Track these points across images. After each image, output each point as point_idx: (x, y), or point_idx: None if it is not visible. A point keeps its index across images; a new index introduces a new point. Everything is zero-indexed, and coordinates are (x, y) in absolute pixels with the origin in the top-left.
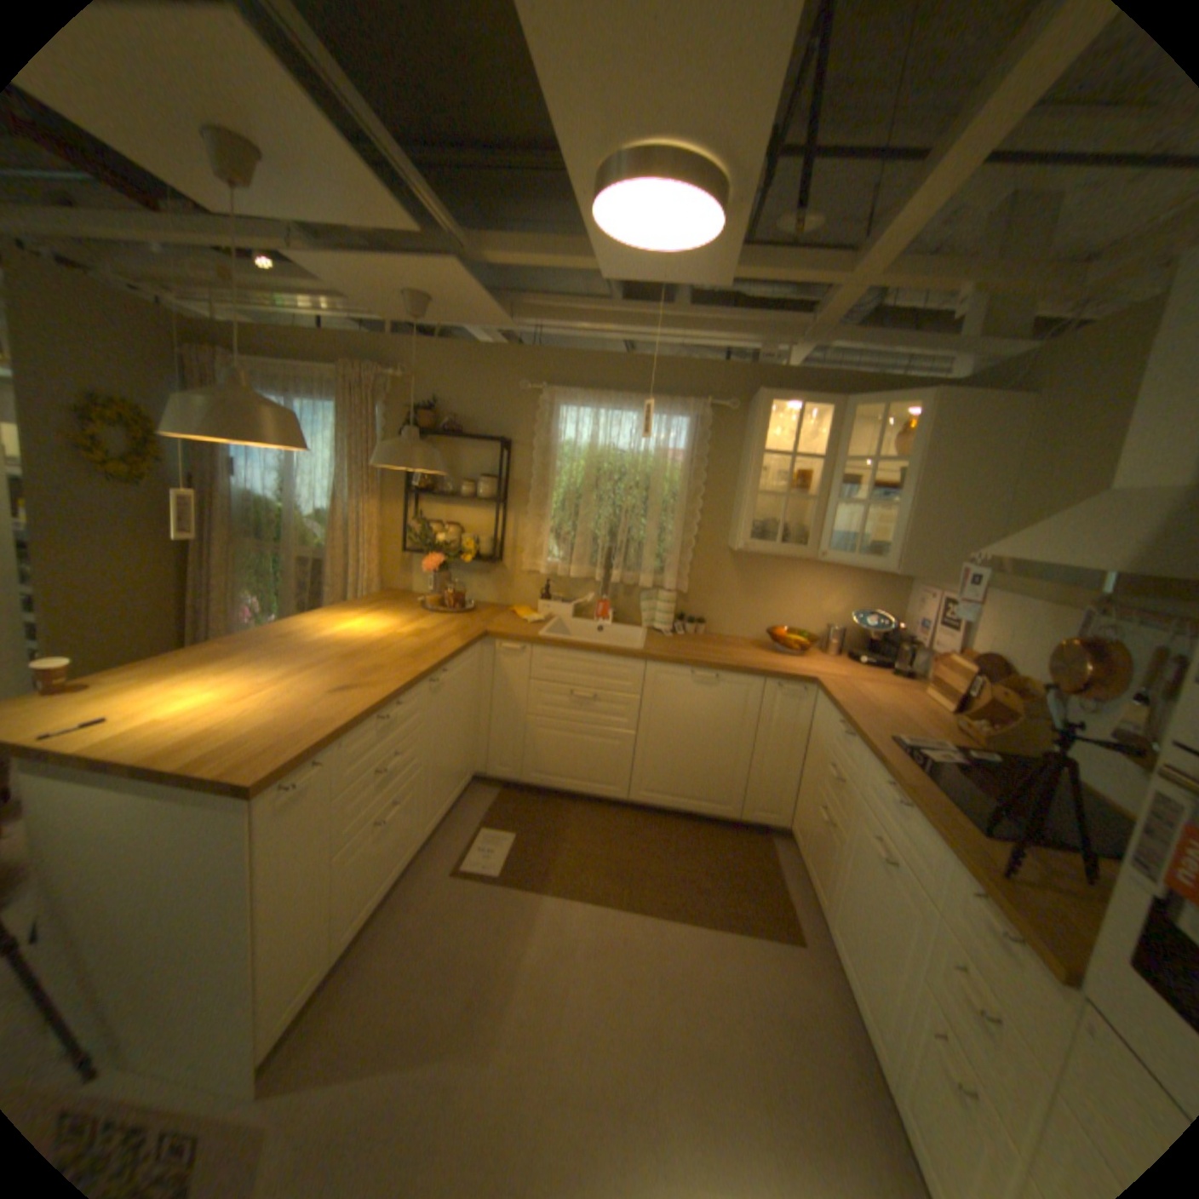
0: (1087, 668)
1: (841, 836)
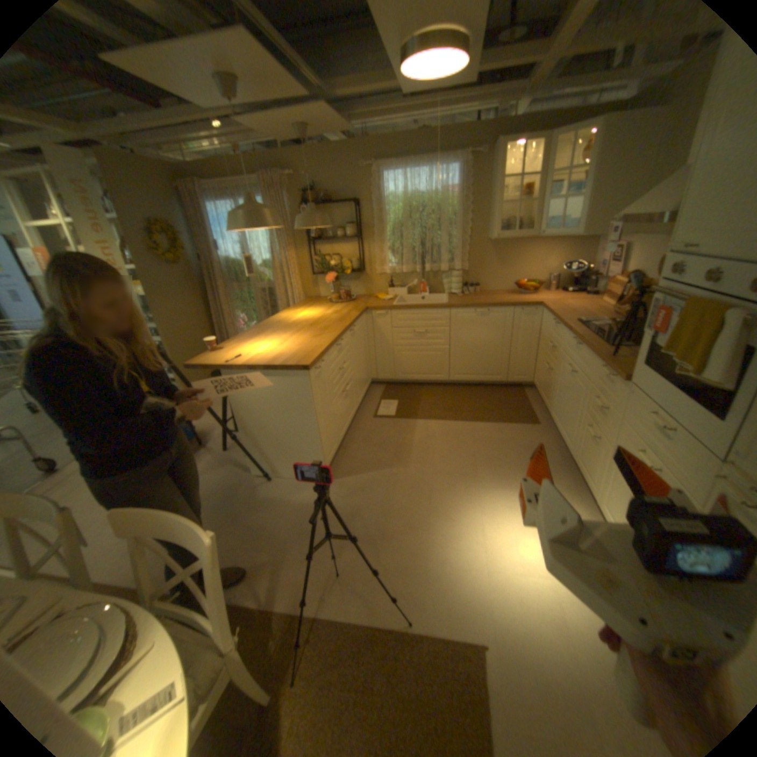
0: None
1: (554, 372)
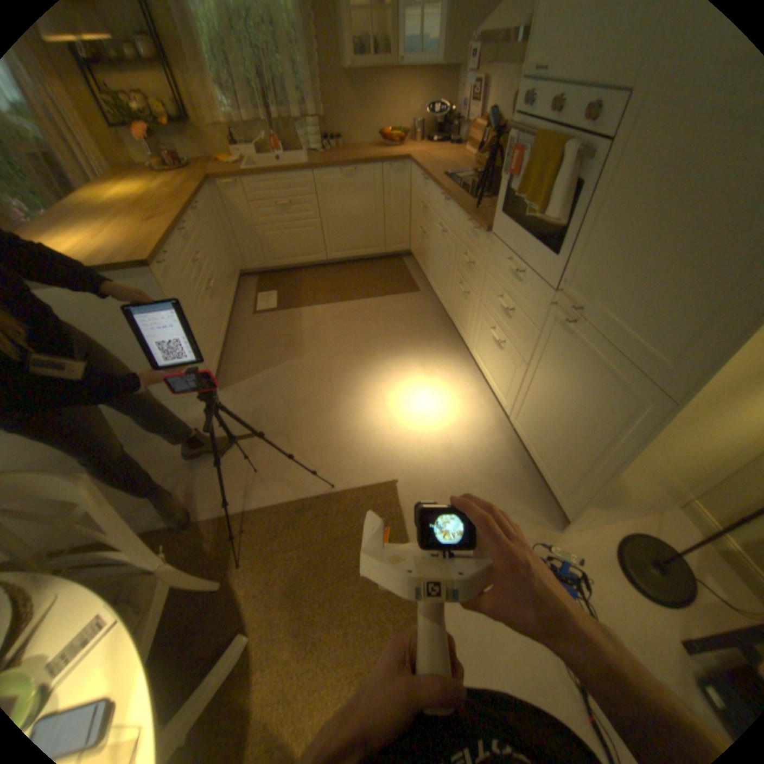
0: None
1: (427, 236)
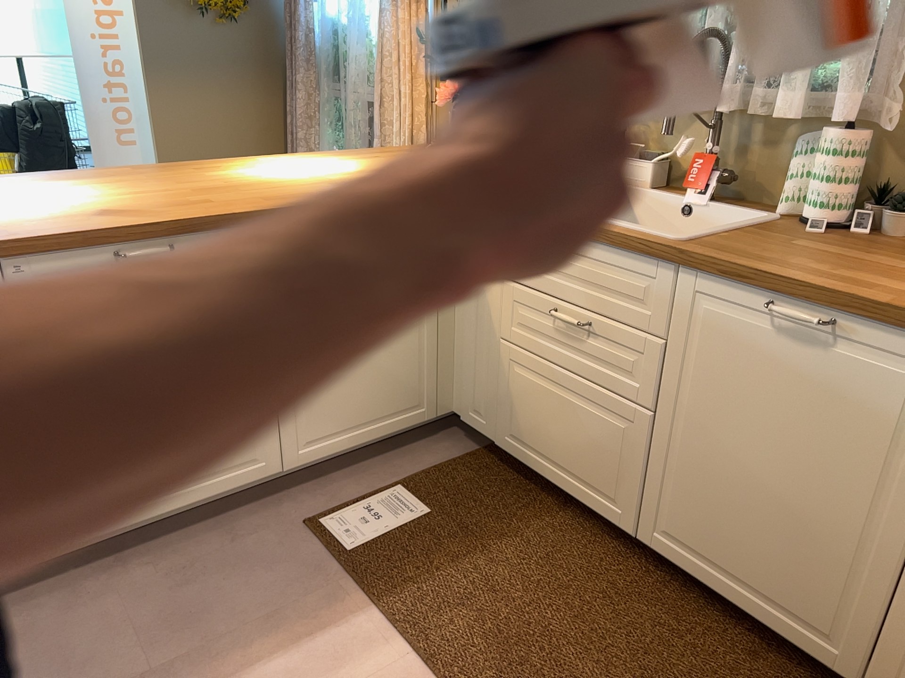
0: None
1: None
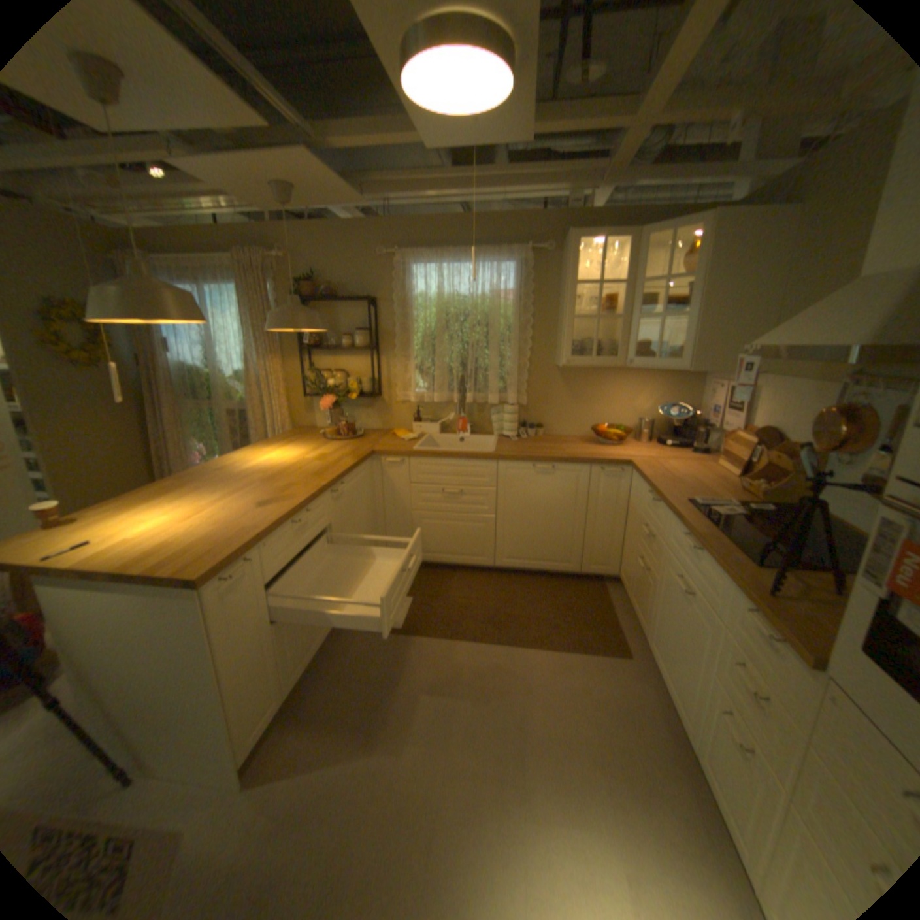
0: (841, 429)
1: (654, 577)
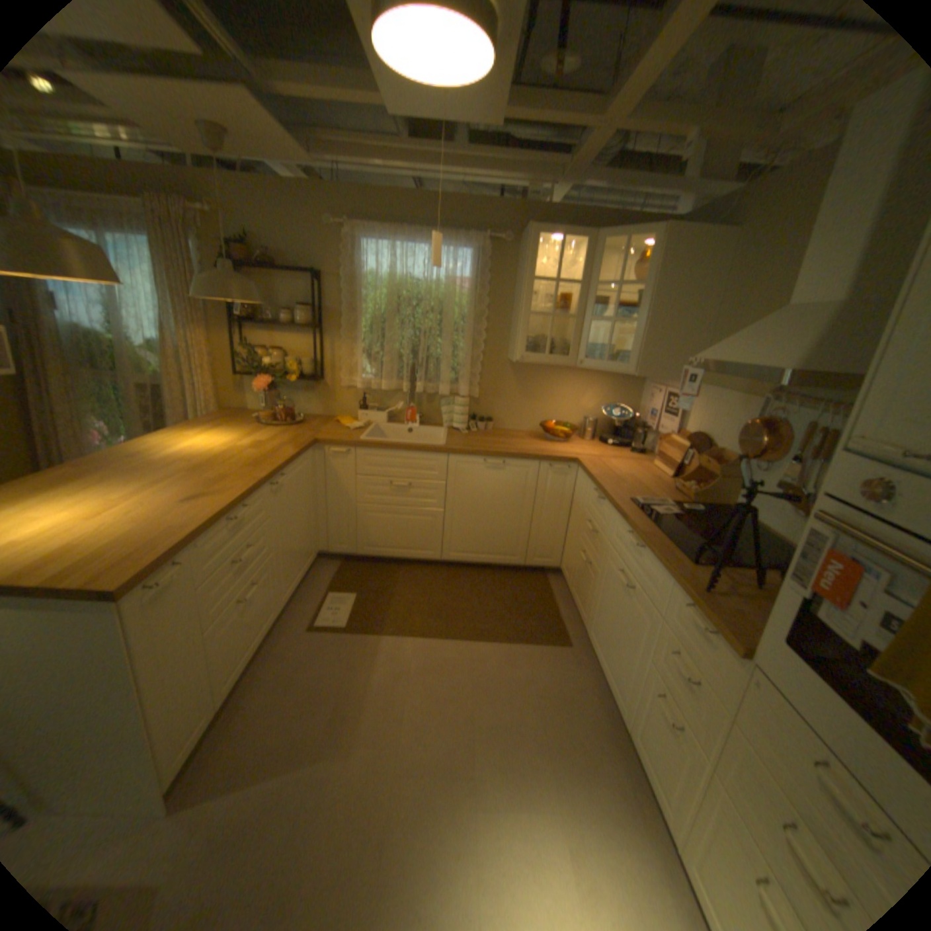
0: (763, 440)
1: (596, 570)
